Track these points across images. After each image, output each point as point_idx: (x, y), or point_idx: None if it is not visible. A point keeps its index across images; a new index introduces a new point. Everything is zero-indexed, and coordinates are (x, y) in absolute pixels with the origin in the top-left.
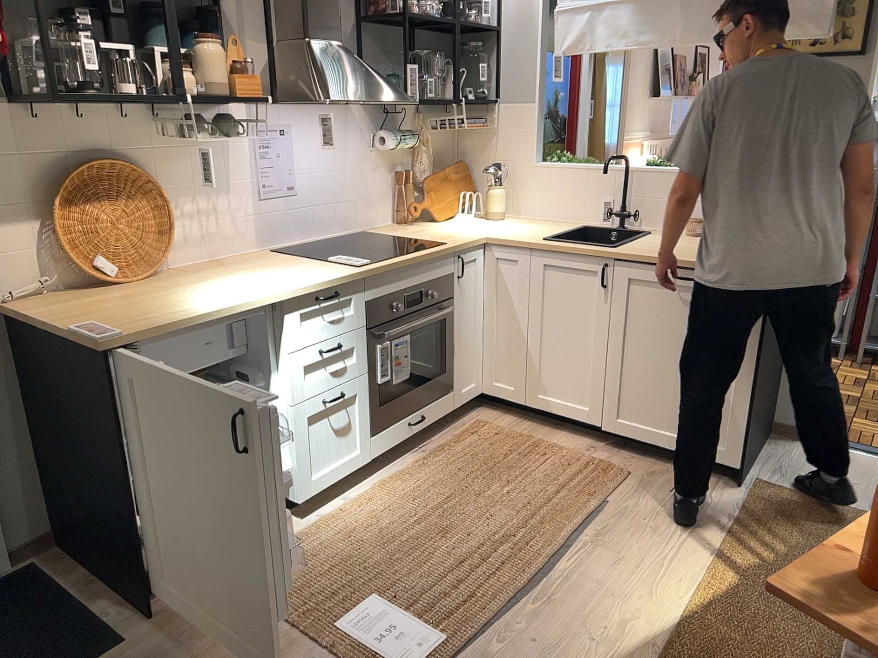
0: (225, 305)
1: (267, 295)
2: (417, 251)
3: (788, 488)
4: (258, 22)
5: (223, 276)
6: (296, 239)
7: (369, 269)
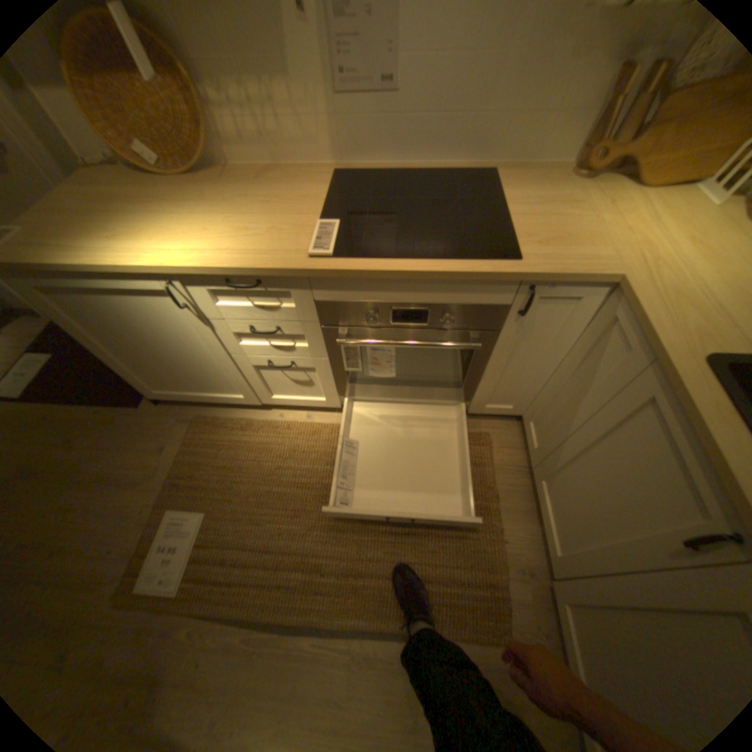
0: (95, 257)
1: (145, 261)
2: (436, 258)
3: None
4: None
5: (216, 197)
6: (390, 156)
7: (309, 268)
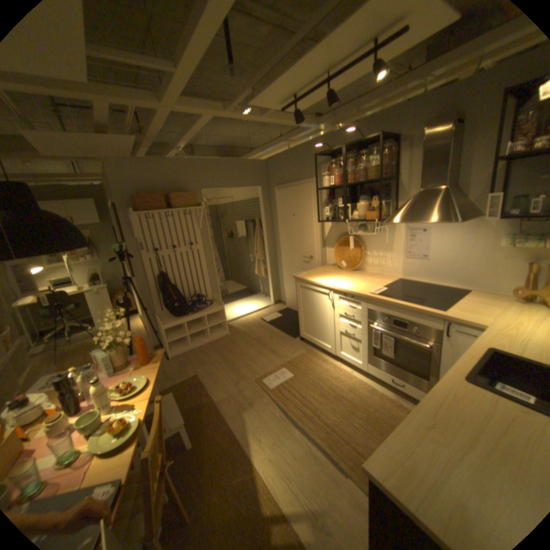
0: (318, 281)
1: (328, 284)
2: (411, 303)
3: None
4: (419, 181)
5: (355, 277)
6: (425, 279)
7: (368, 295)
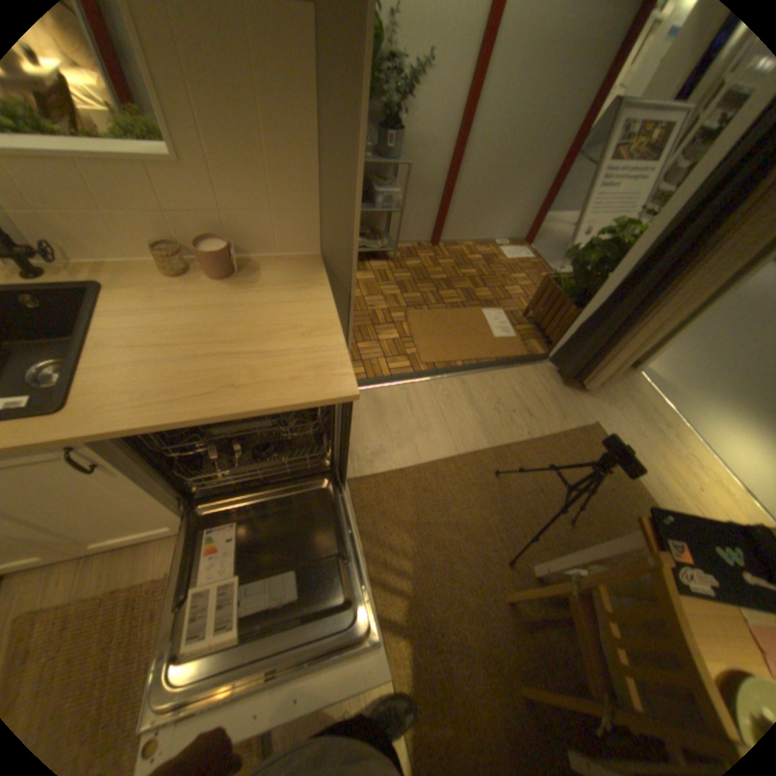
0: None
1: None
2: None
3: (368, 477)
4: None
5: None
6: None
7: None
